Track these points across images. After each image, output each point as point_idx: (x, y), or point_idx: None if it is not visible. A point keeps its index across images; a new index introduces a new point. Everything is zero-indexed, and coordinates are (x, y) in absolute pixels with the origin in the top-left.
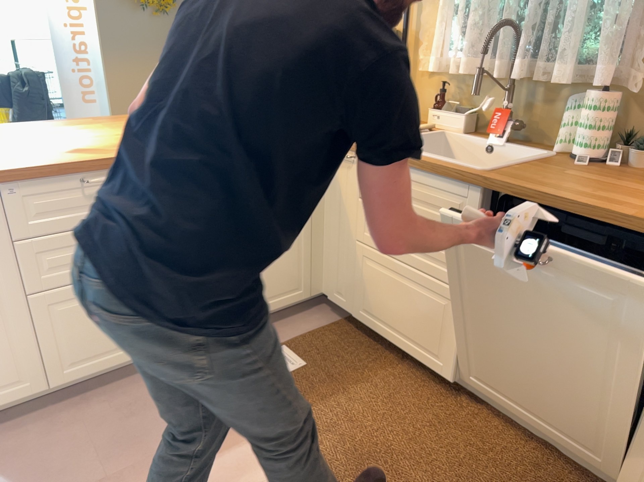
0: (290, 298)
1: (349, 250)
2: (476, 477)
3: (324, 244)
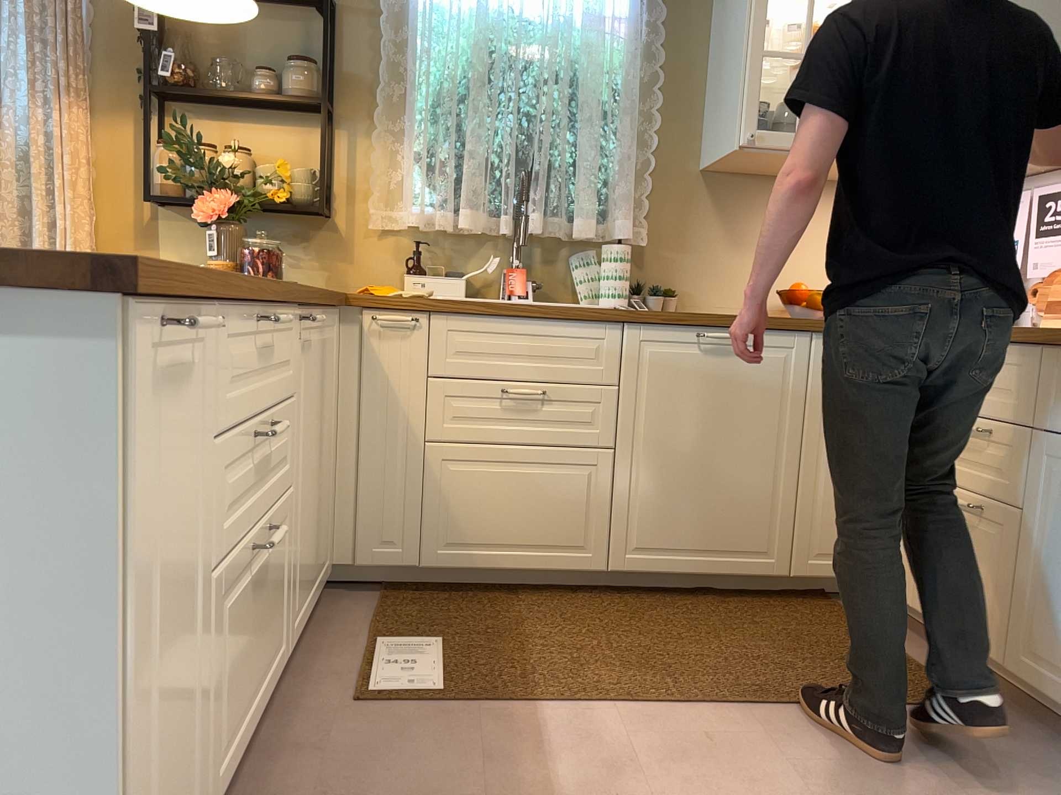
0: (324, 576)
1: (405, 463)
2: (715, 629)
3: (339, 476)
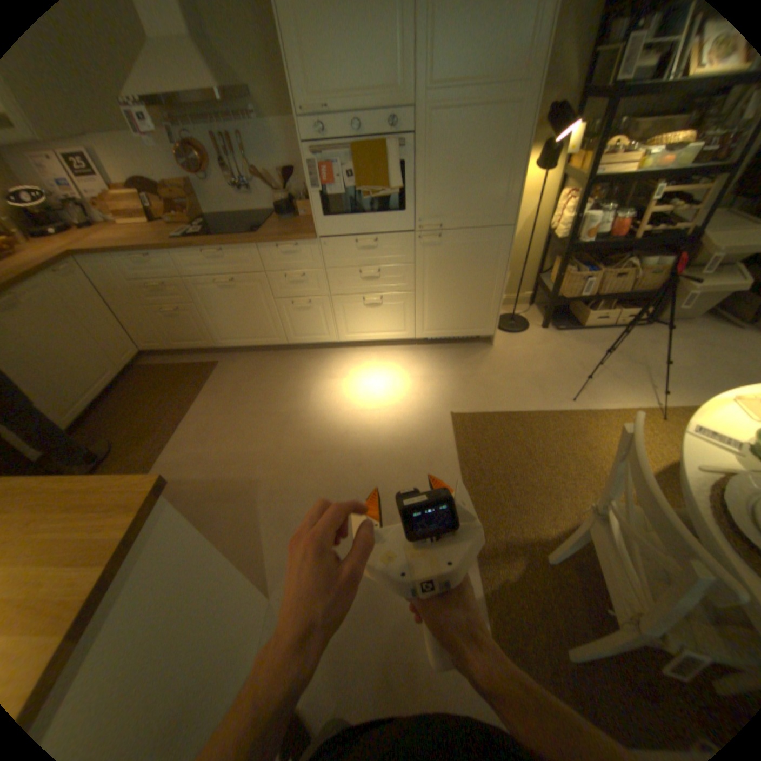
0: None
1: None
2: (128, 409)
3: None
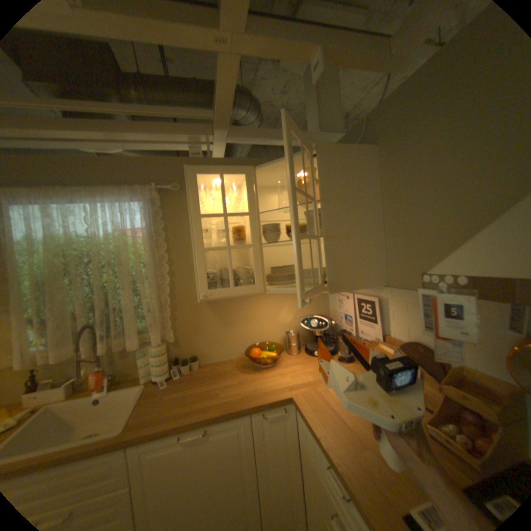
0: None
1: None
2: None
3: None
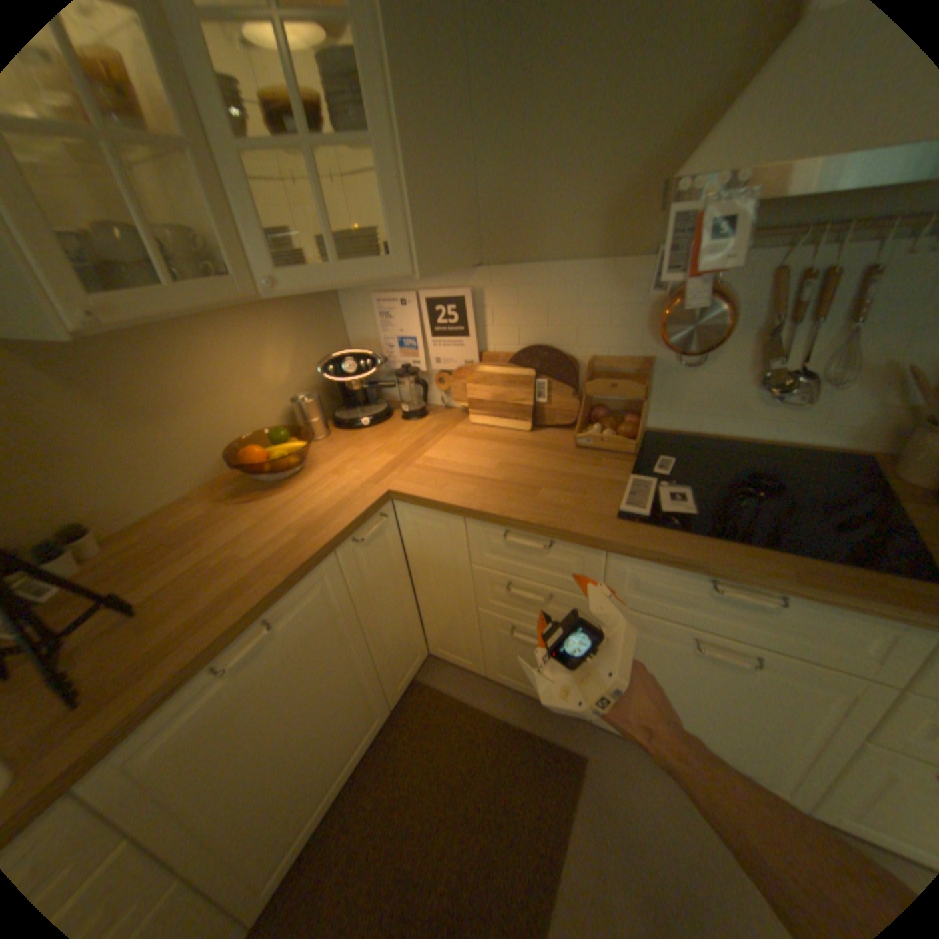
0: None
1: None
2: (392, 857)
3: None
